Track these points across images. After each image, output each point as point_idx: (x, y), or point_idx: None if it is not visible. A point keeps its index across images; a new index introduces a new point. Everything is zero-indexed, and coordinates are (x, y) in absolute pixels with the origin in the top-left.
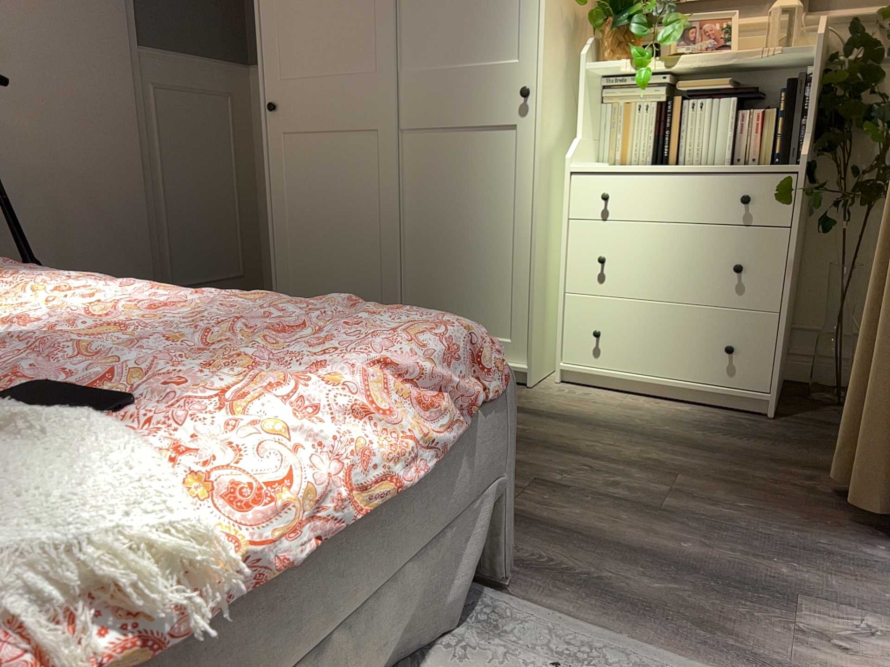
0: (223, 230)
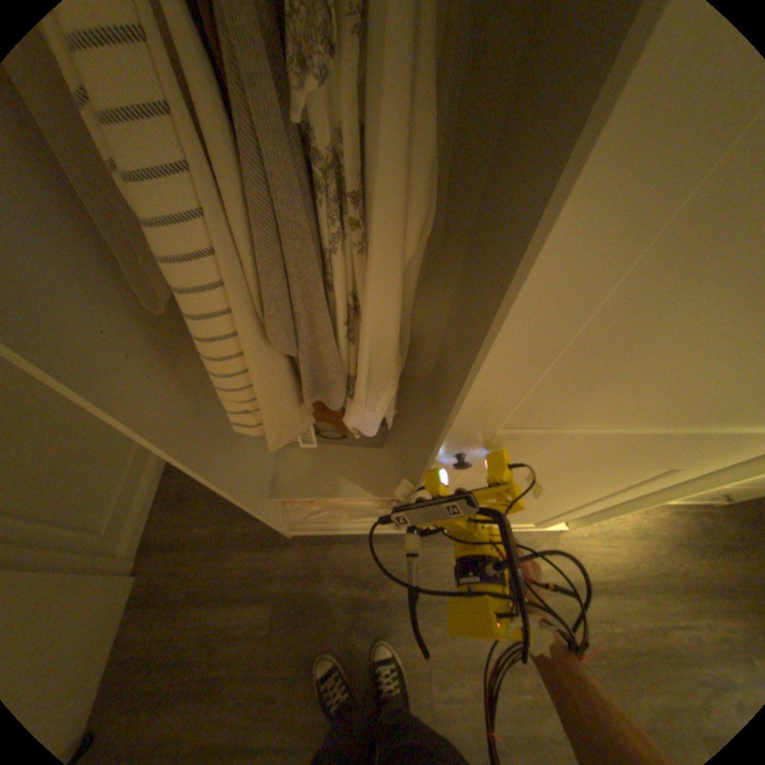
0: (93, 427)
